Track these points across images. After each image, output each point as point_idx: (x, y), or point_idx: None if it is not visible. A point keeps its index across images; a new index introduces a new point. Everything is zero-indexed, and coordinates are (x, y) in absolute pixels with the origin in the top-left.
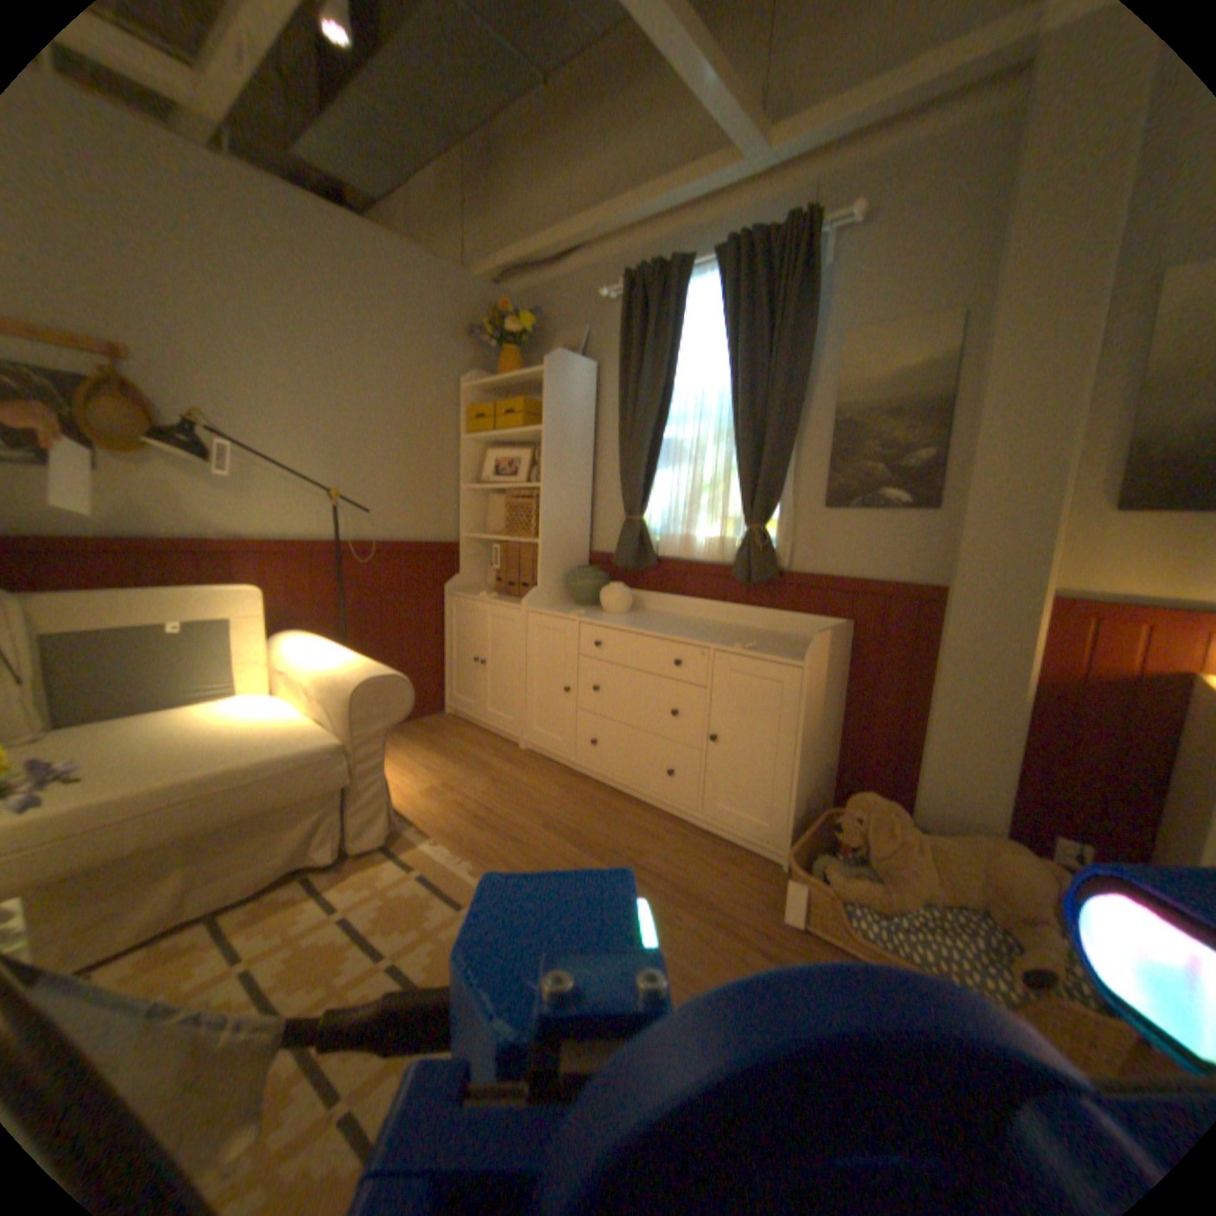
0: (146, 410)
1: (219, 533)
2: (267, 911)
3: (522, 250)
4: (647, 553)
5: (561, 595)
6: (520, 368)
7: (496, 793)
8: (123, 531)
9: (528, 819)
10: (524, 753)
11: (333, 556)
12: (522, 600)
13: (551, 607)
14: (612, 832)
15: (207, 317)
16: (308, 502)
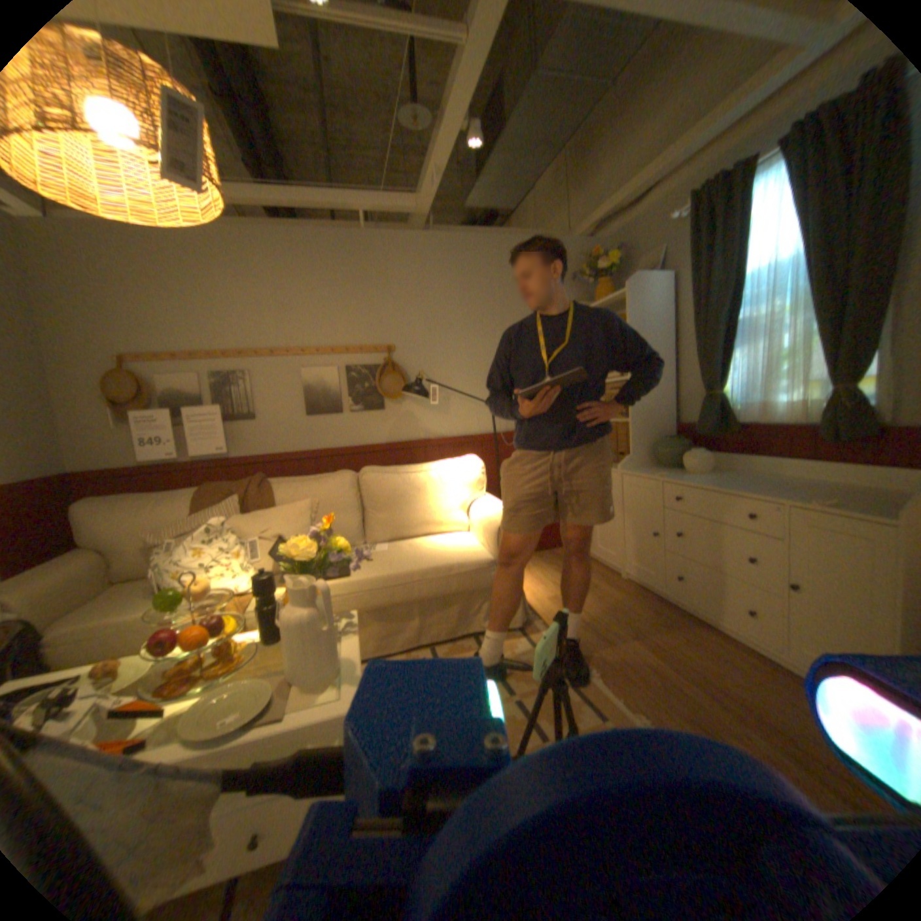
0: (403, 375)
1: (436, 435)
2: (458, 650)
3: (610, 204)
4: (730, 420)
5: (652, 460)
6: (612, 292)
7: (601, 608)
8: (396, 439)
9: (623, 631)
10: (626, 583)
11: (494, 443)
12: (621, 465)
13: (642, 470)
14: (695, 655)
15: (426, 318)
16: (479, 411)
